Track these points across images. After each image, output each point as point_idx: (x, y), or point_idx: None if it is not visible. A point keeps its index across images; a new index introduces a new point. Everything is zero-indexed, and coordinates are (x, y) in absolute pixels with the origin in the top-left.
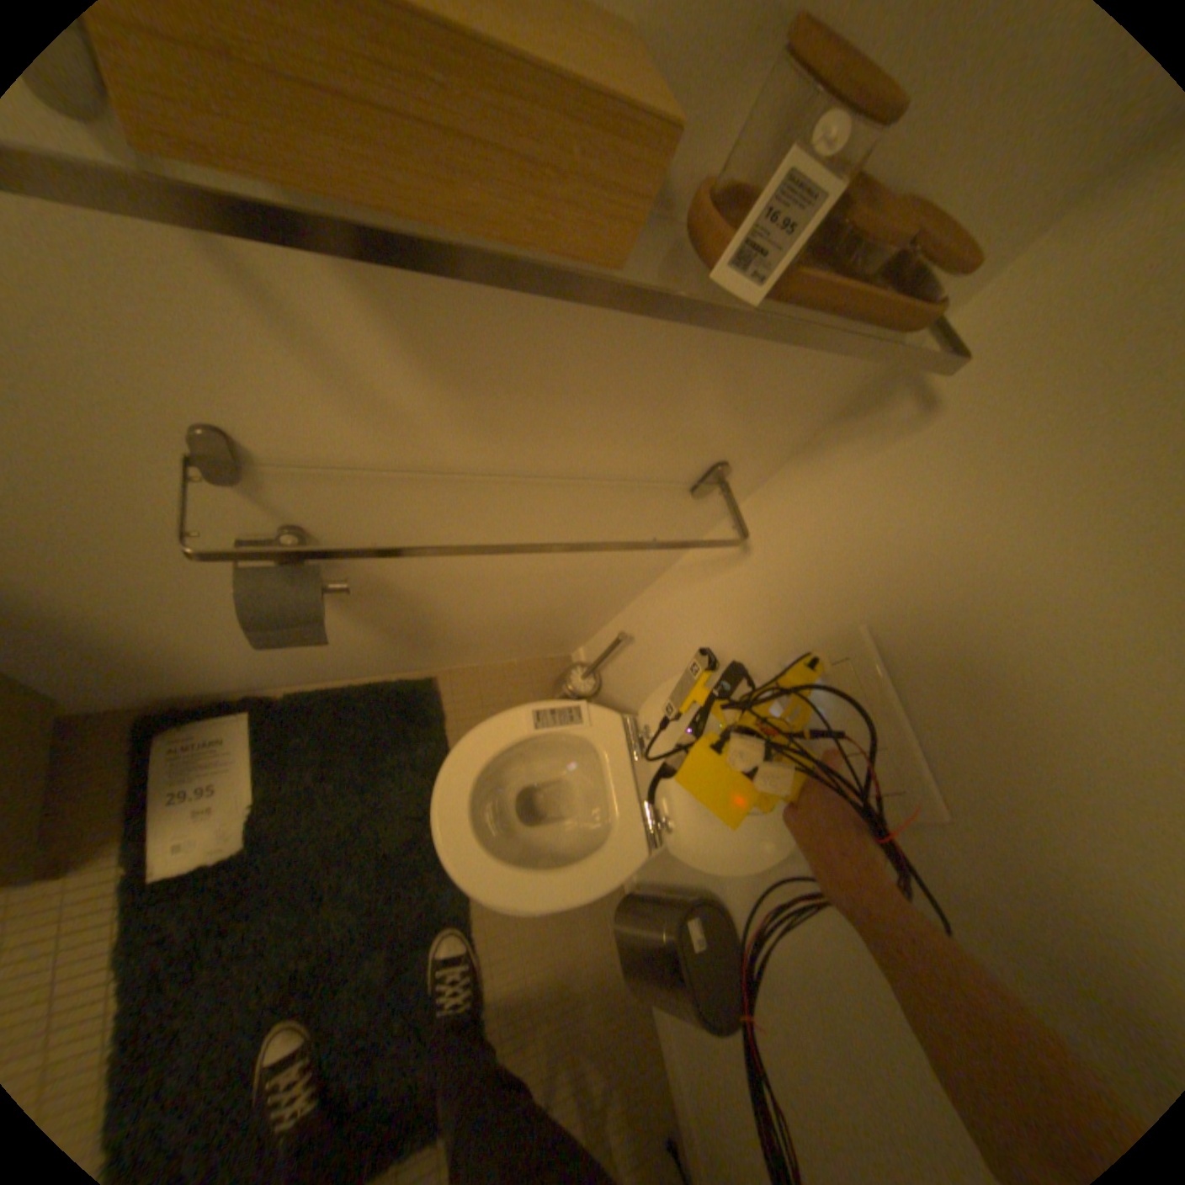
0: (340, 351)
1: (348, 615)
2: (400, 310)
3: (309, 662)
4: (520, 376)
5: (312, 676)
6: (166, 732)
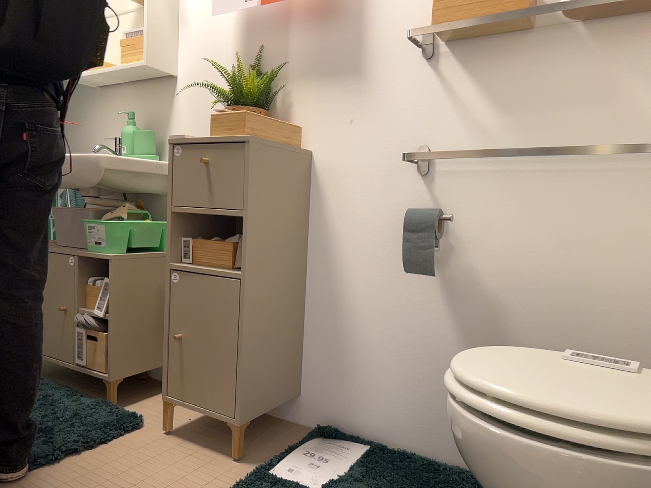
0: (464, 107)
1: (452, 317)
2: (481, 88)
3: (421, 395)
4: (525, 103)
5: (419, 428)
6: (327, 435)
